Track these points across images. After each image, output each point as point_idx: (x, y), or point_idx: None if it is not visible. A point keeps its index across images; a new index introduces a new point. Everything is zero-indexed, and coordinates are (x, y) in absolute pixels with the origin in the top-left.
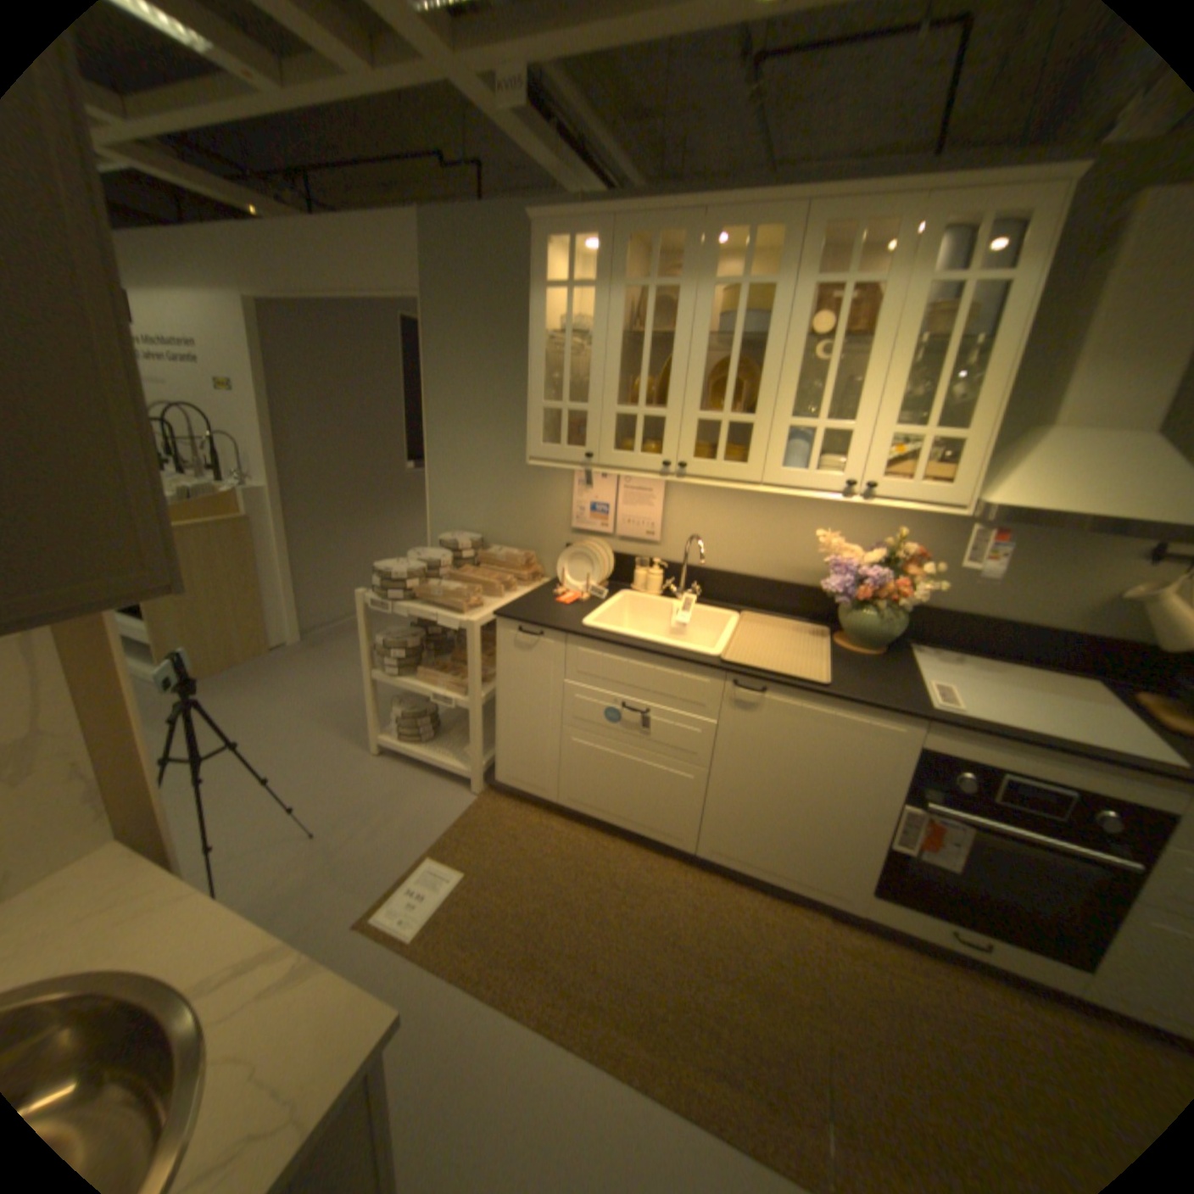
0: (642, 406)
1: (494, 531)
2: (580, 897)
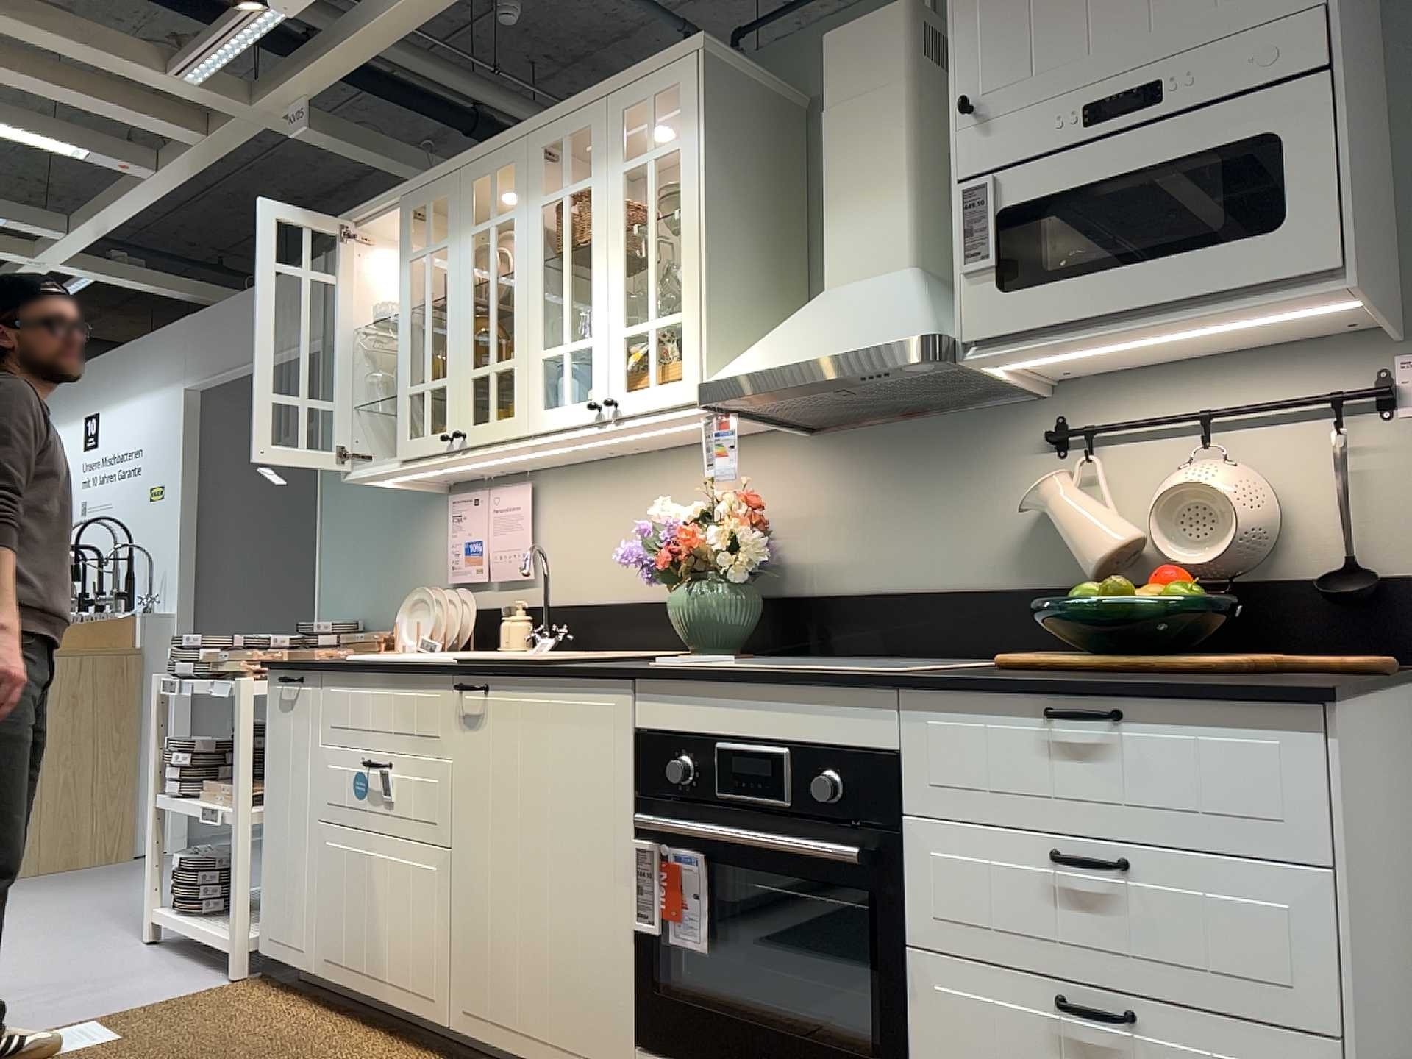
0: (427, 377)
1: (377, 611)
2: None
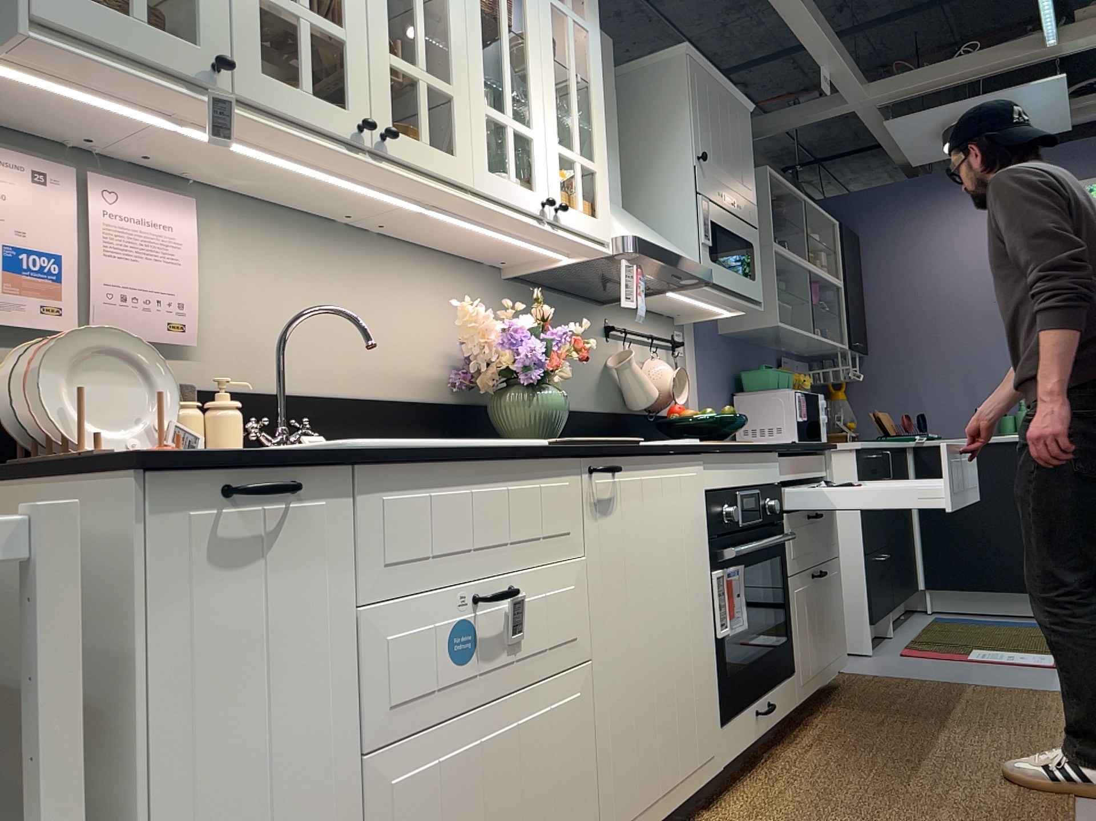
0: (304, 1)
1: None
2: None
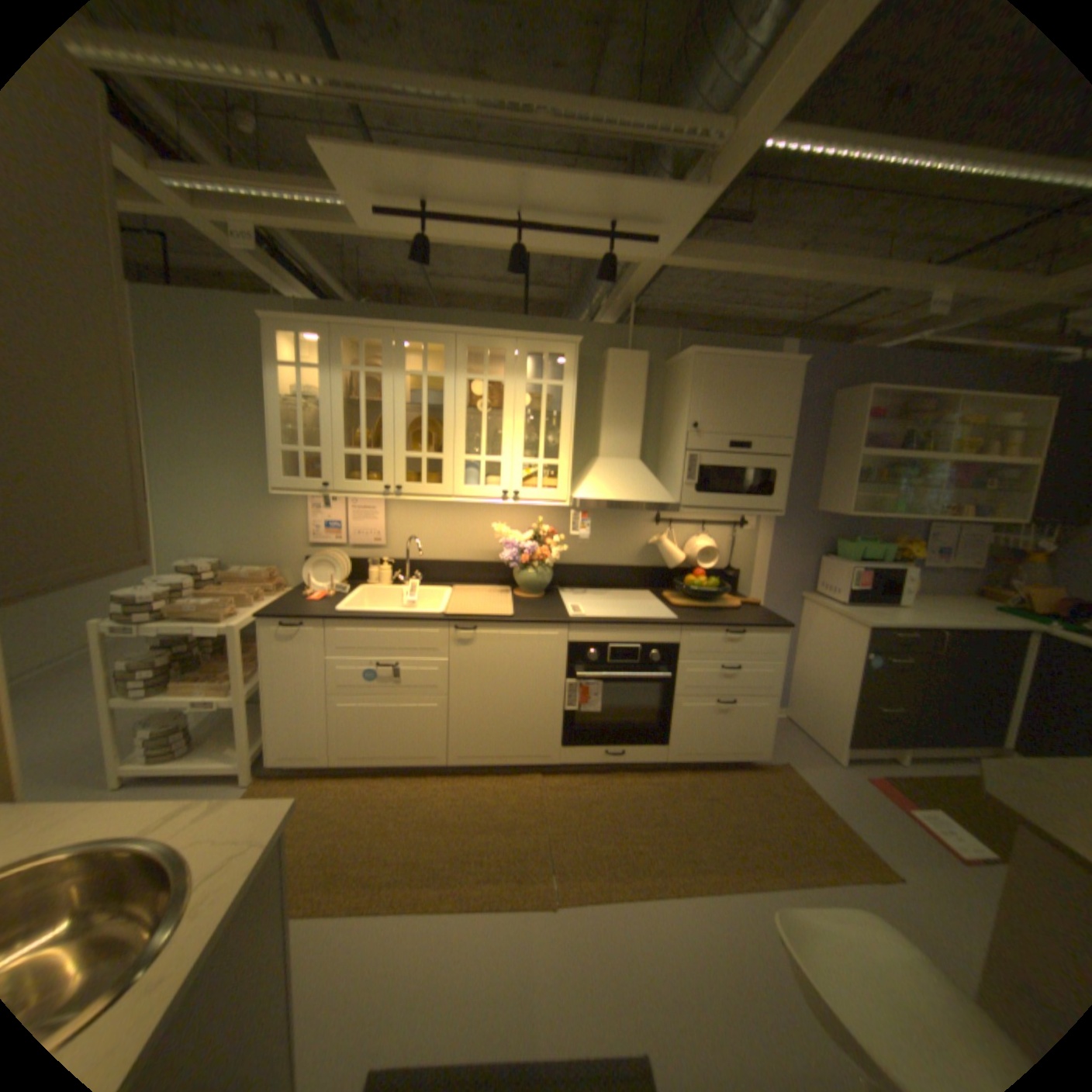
0: (364, 448)
1: (231, 553)
2: (362, 824)
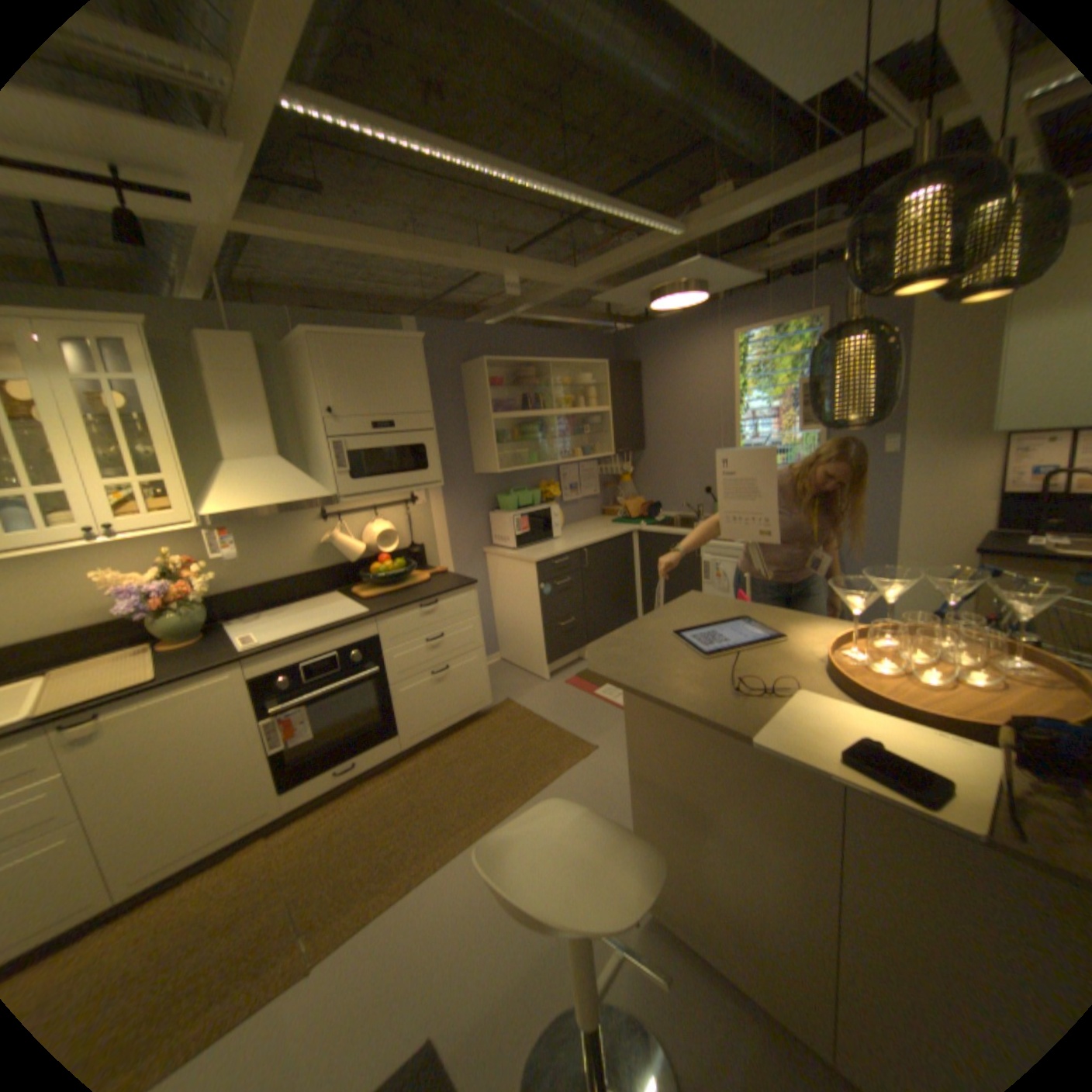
0: None
1: None
2: None
